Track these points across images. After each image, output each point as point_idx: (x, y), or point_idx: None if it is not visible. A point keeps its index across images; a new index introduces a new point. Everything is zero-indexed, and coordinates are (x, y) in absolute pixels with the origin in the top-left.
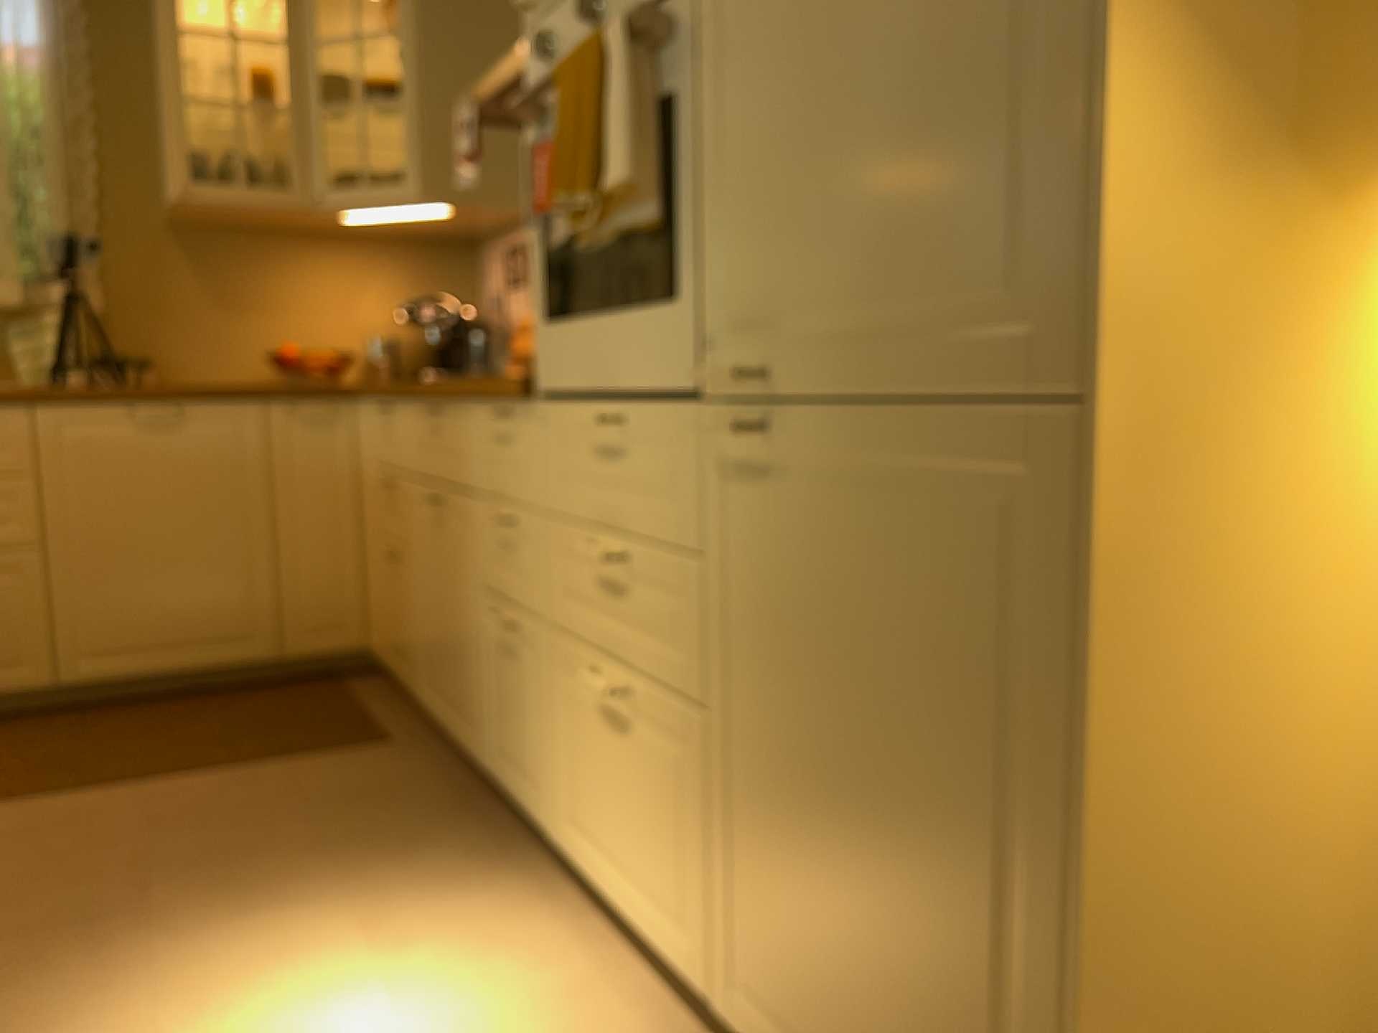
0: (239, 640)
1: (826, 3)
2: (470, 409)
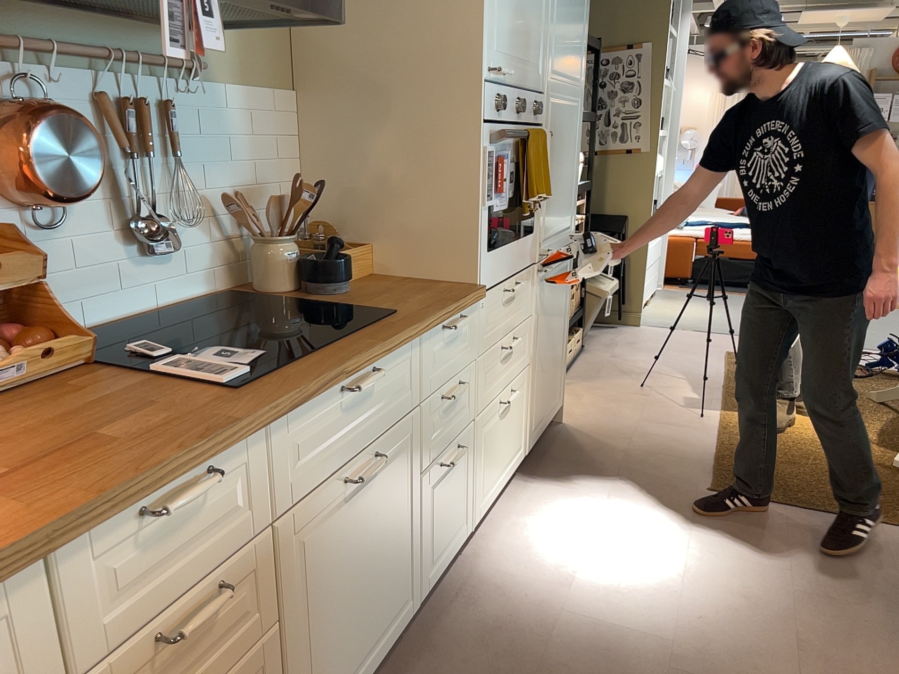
0: None
1: (559, 157)
2: (420, 339)
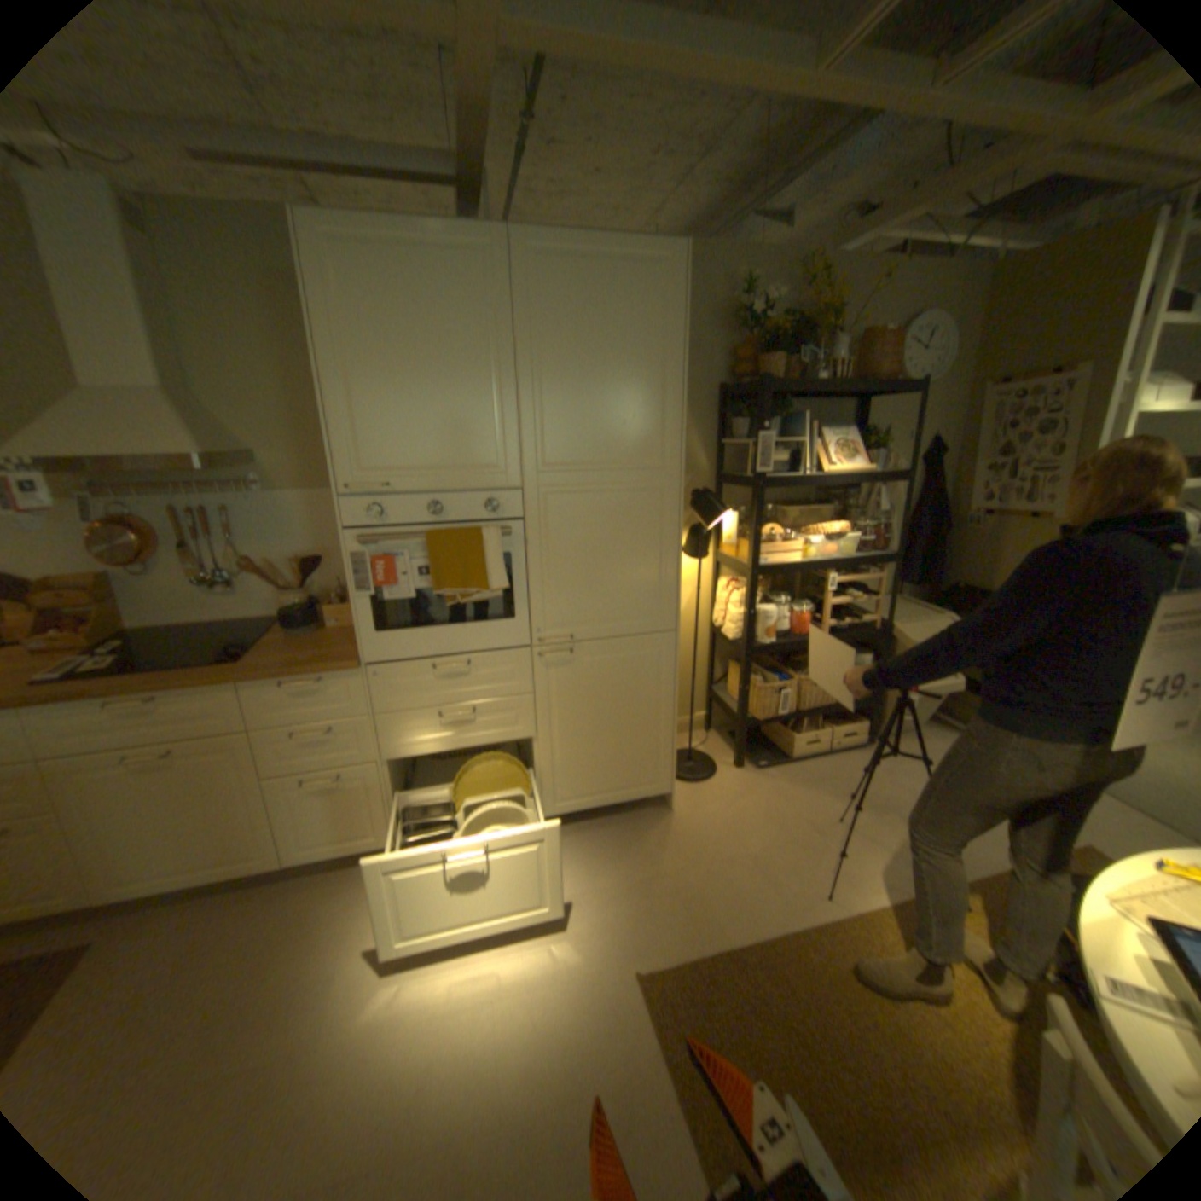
0: None
1: (589, 546)
2: (234, 688)
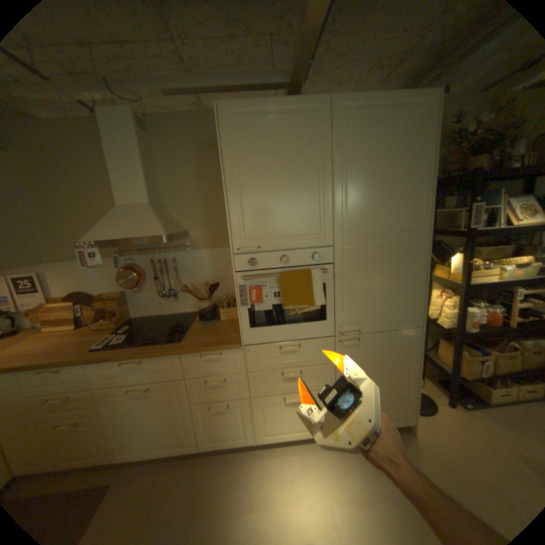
0: None
1: (372, 277)
2: (179, 357)
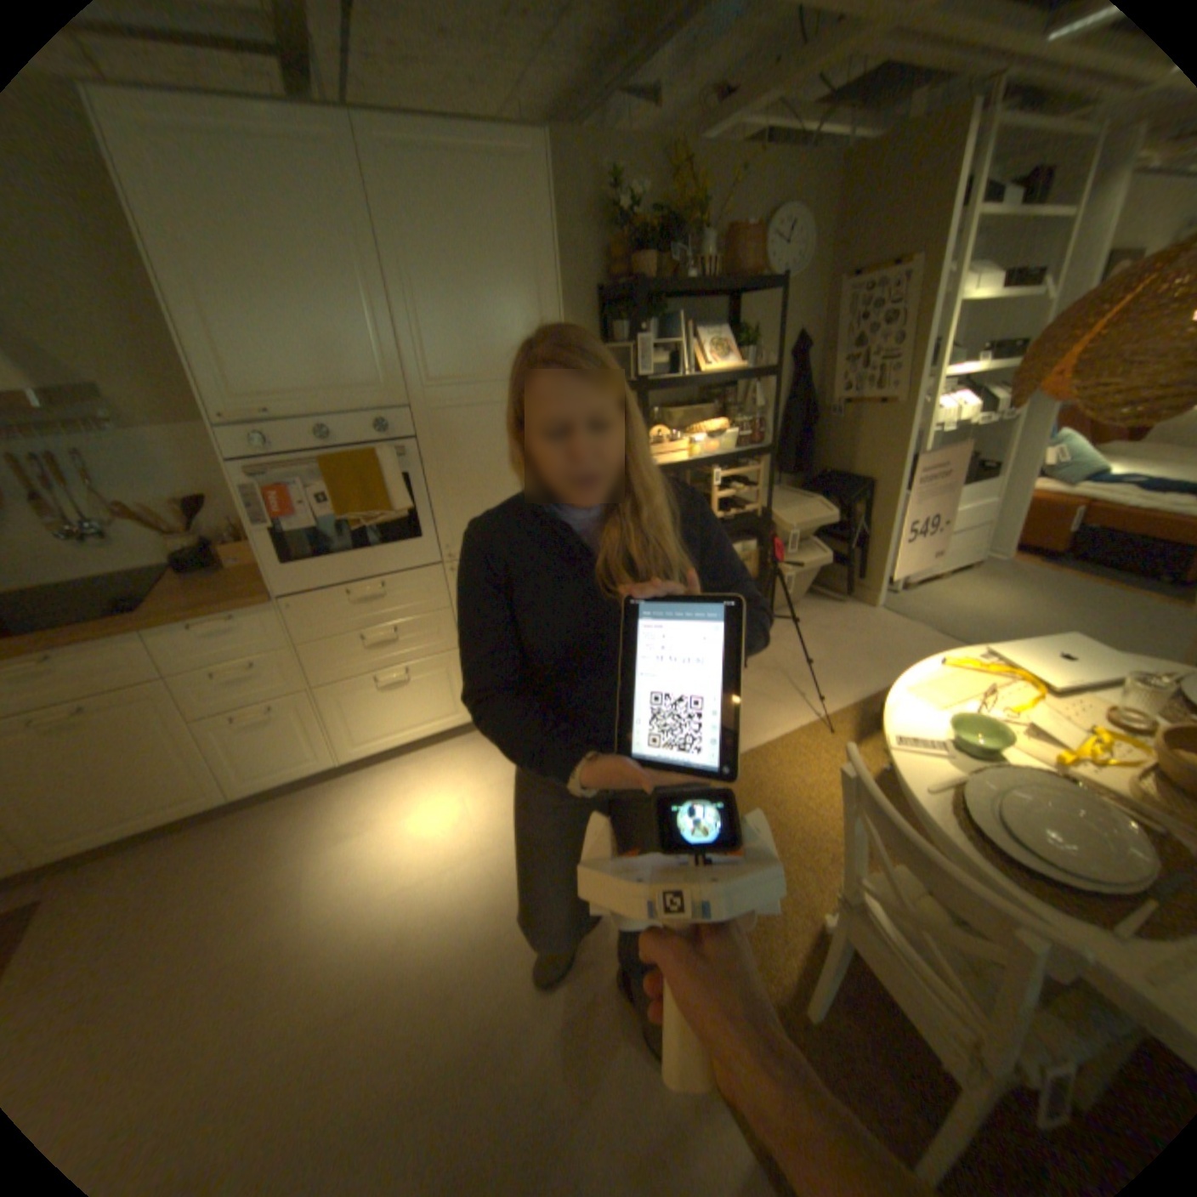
0: None
1: (485, 460)
2: (139, 637)
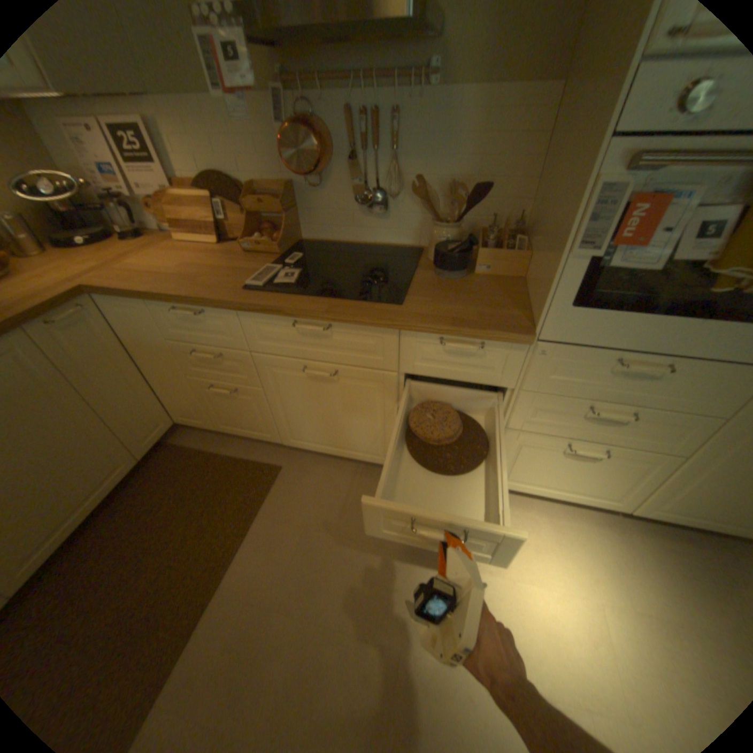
0: (112, 471)
1: None
2: (400, 332)
